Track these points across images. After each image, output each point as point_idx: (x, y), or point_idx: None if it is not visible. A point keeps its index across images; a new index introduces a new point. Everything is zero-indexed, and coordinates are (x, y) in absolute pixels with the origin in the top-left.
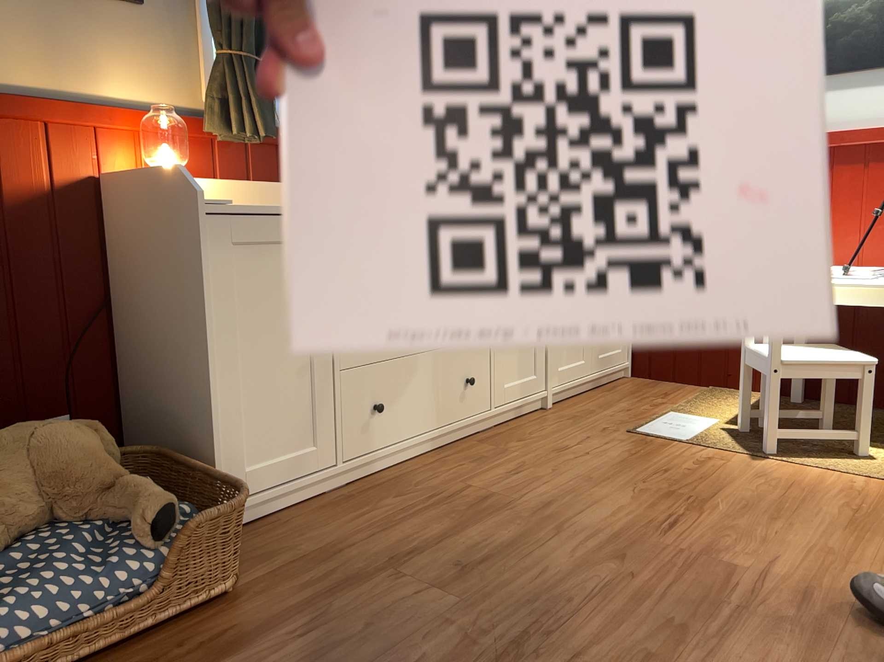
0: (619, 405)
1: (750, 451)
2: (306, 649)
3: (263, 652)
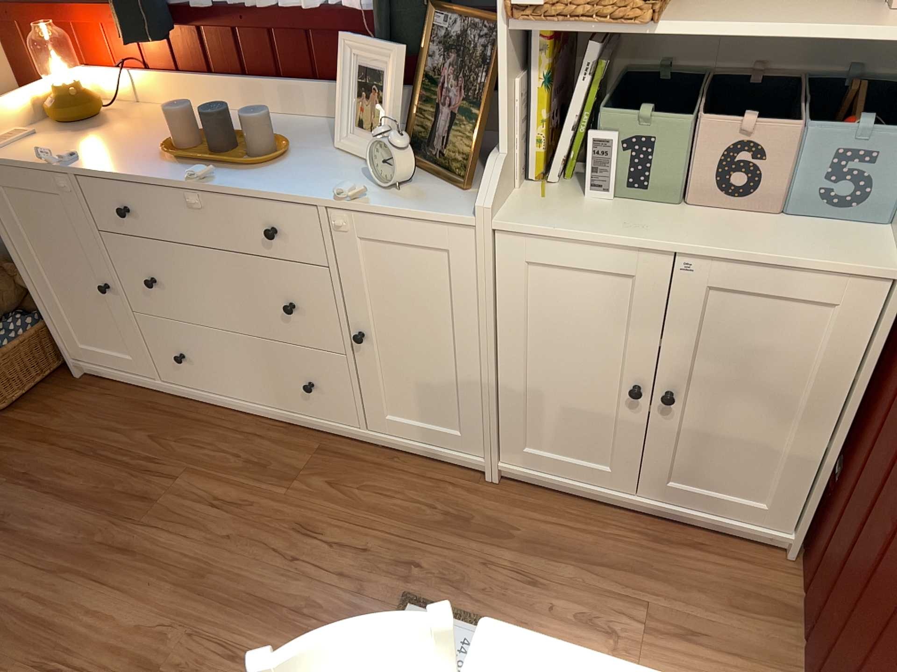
0: (559, 561)
1: None
2: None
3: None
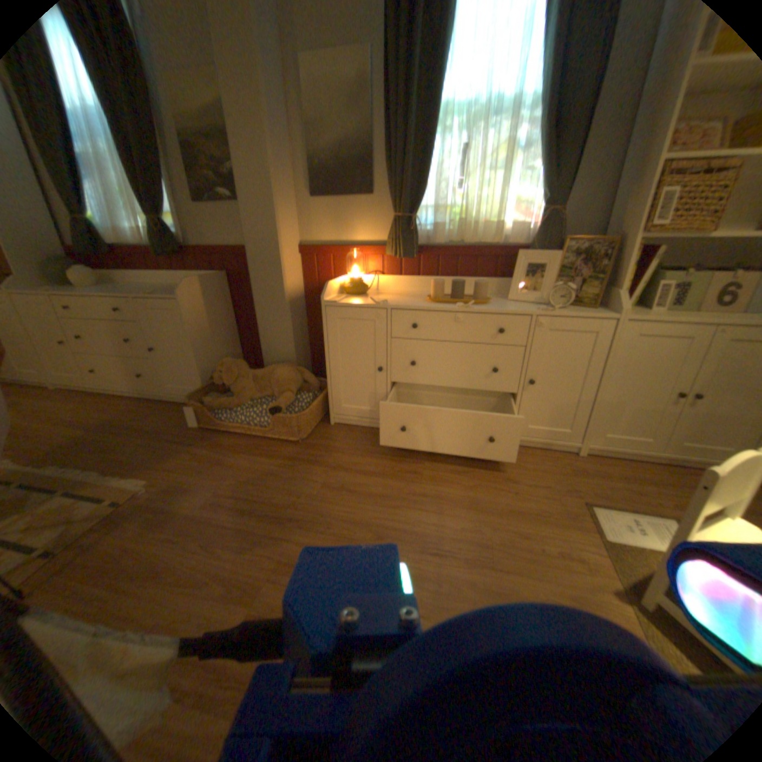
0: (647, 488)
1: (634, 591)
2: (275, 471)
3: (270, 463)
